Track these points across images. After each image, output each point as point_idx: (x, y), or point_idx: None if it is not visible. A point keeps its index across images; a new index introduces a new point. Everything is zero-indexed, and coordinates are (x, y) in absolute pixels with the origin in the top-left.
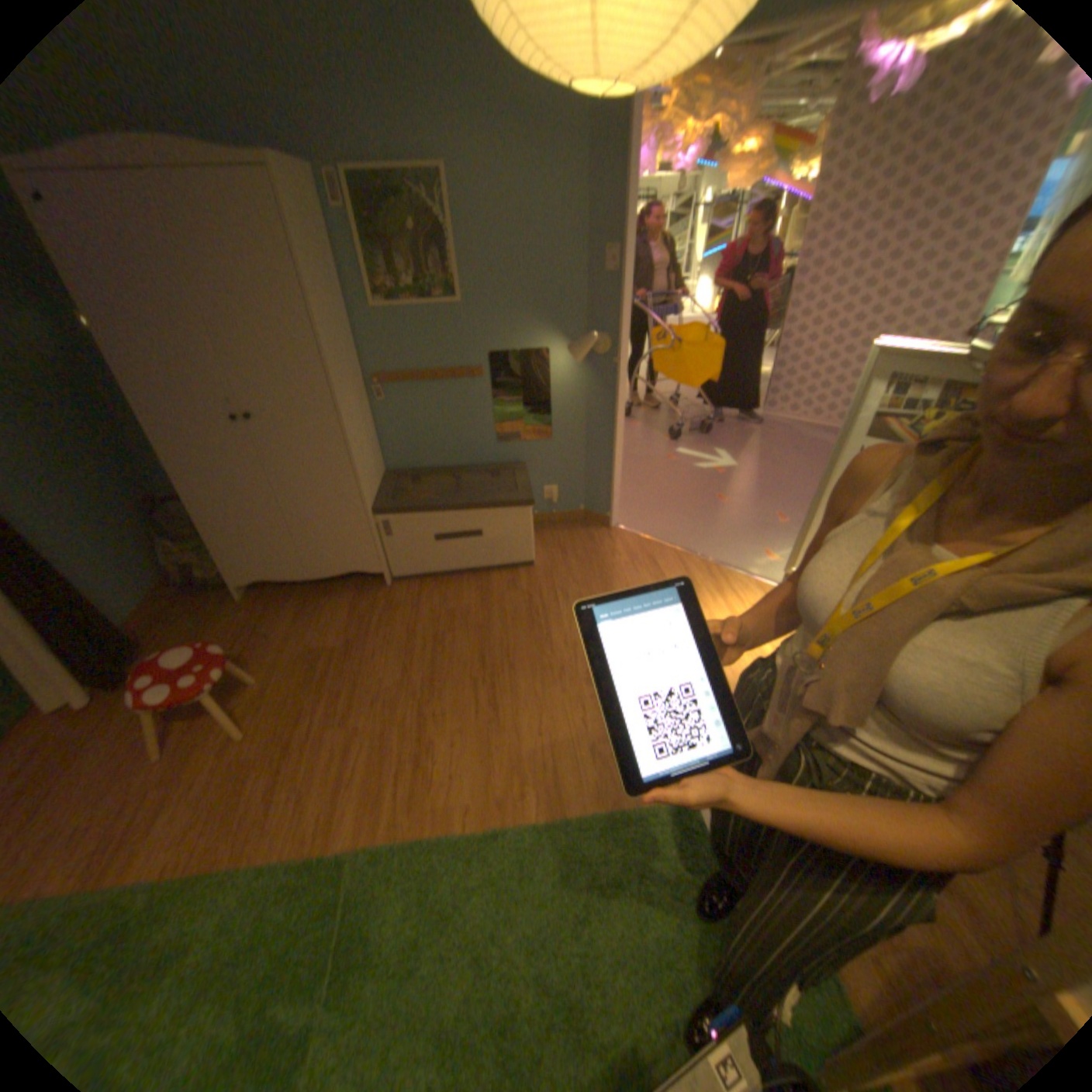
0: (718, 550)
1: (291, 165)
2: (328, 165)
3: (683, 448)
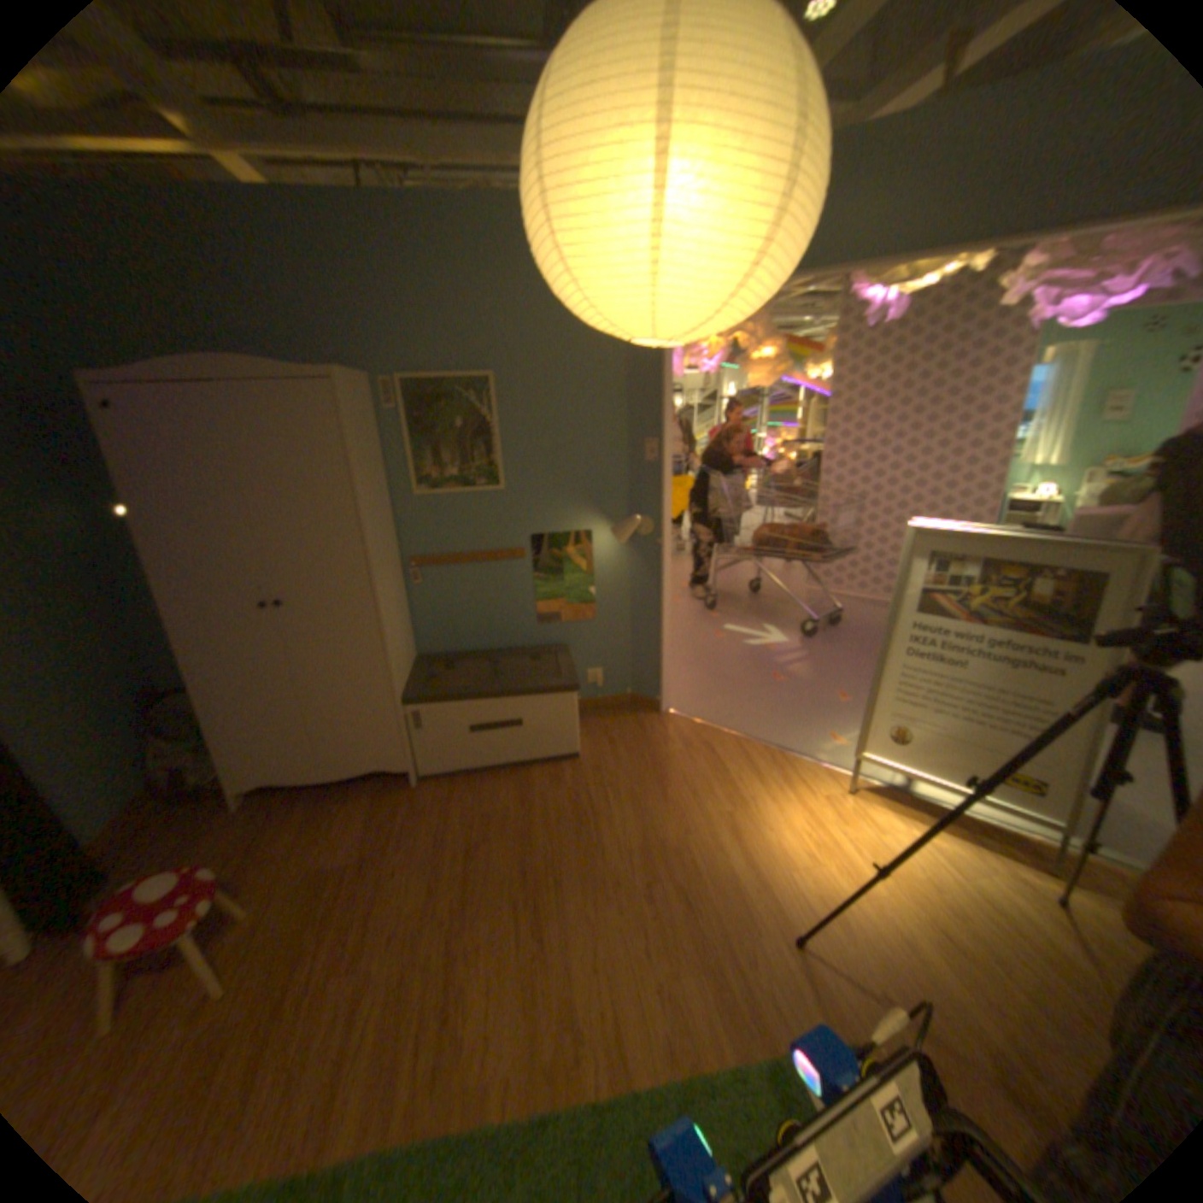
0: (779, 734)
1: (350, 376)
2: (384, 374)
3: (731, 625)
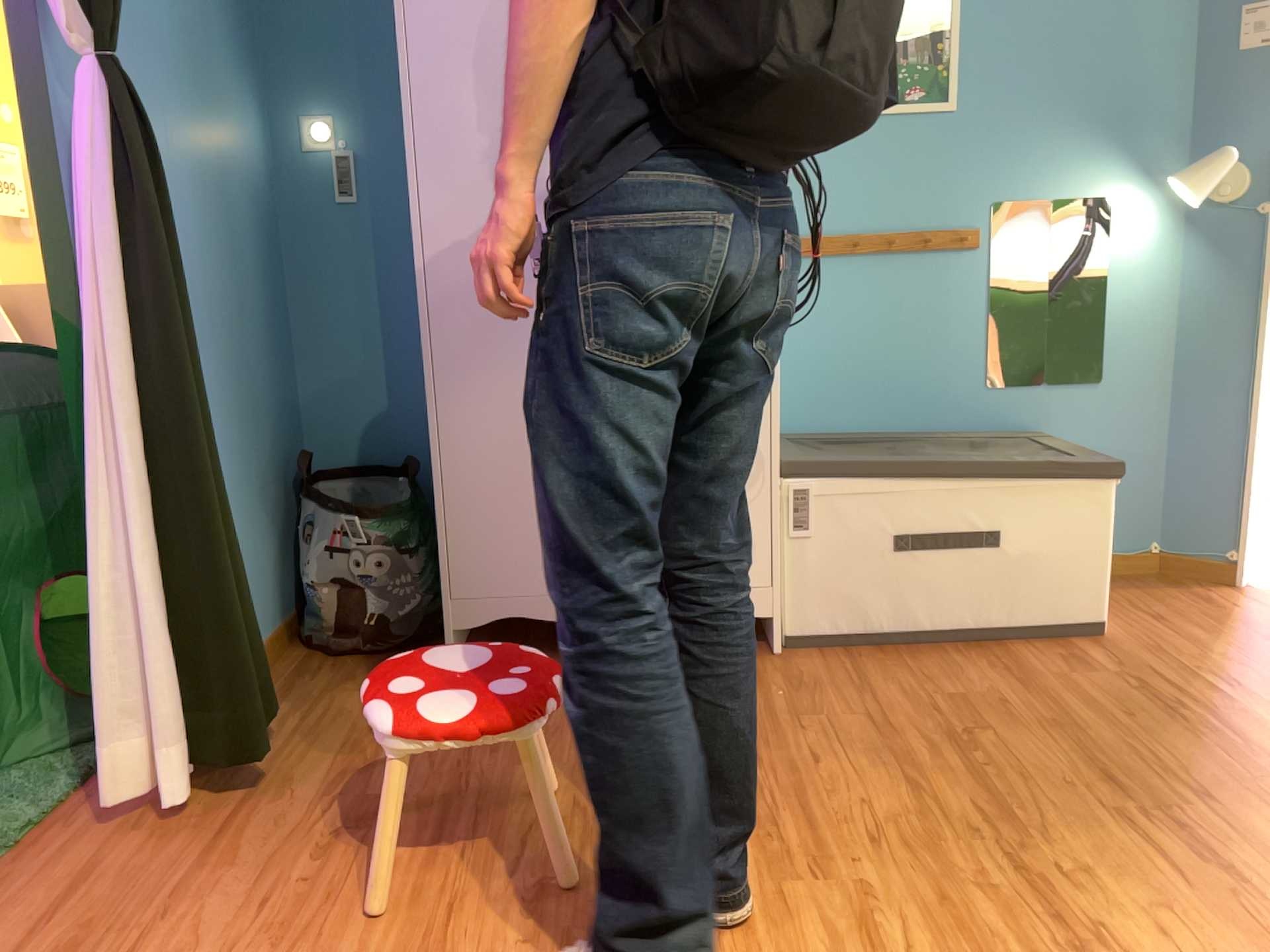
0: None
1: None
2: None
3: None
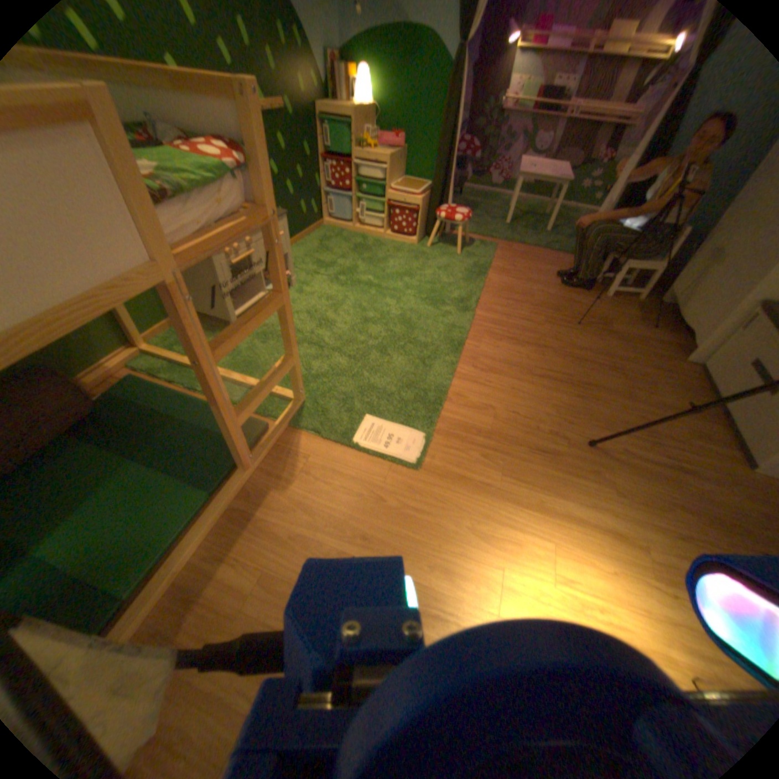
0: None
1: None
2: None
3: None
